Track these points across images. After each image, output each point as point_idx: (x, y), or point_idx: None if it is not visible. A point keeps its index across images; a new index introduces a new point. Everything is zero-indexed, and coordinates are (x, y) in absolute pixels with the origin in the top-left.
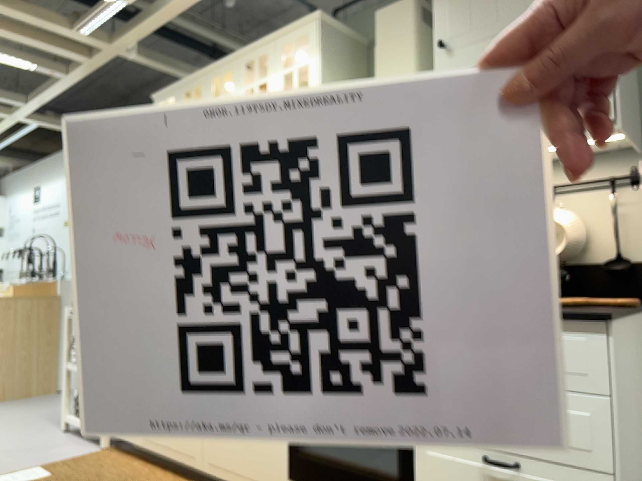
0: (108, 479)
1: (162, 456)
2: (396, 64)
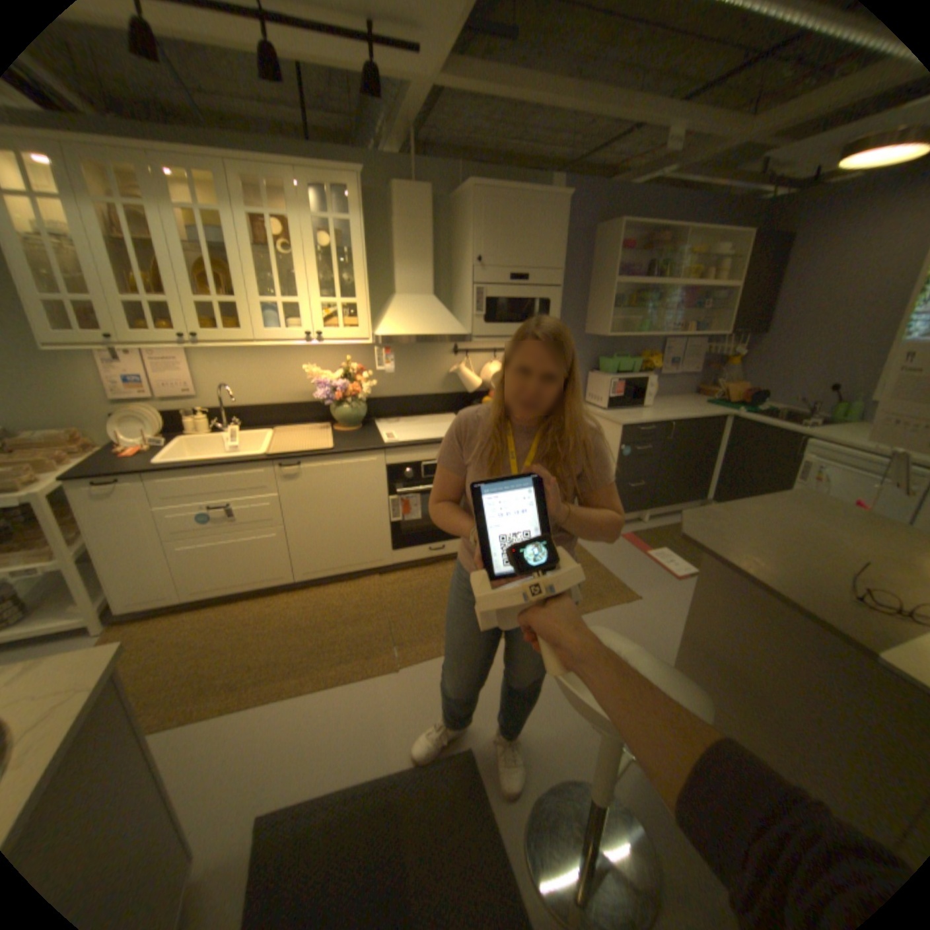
0: (195, 640)
1: (230, 594)
2: (417, 243)
